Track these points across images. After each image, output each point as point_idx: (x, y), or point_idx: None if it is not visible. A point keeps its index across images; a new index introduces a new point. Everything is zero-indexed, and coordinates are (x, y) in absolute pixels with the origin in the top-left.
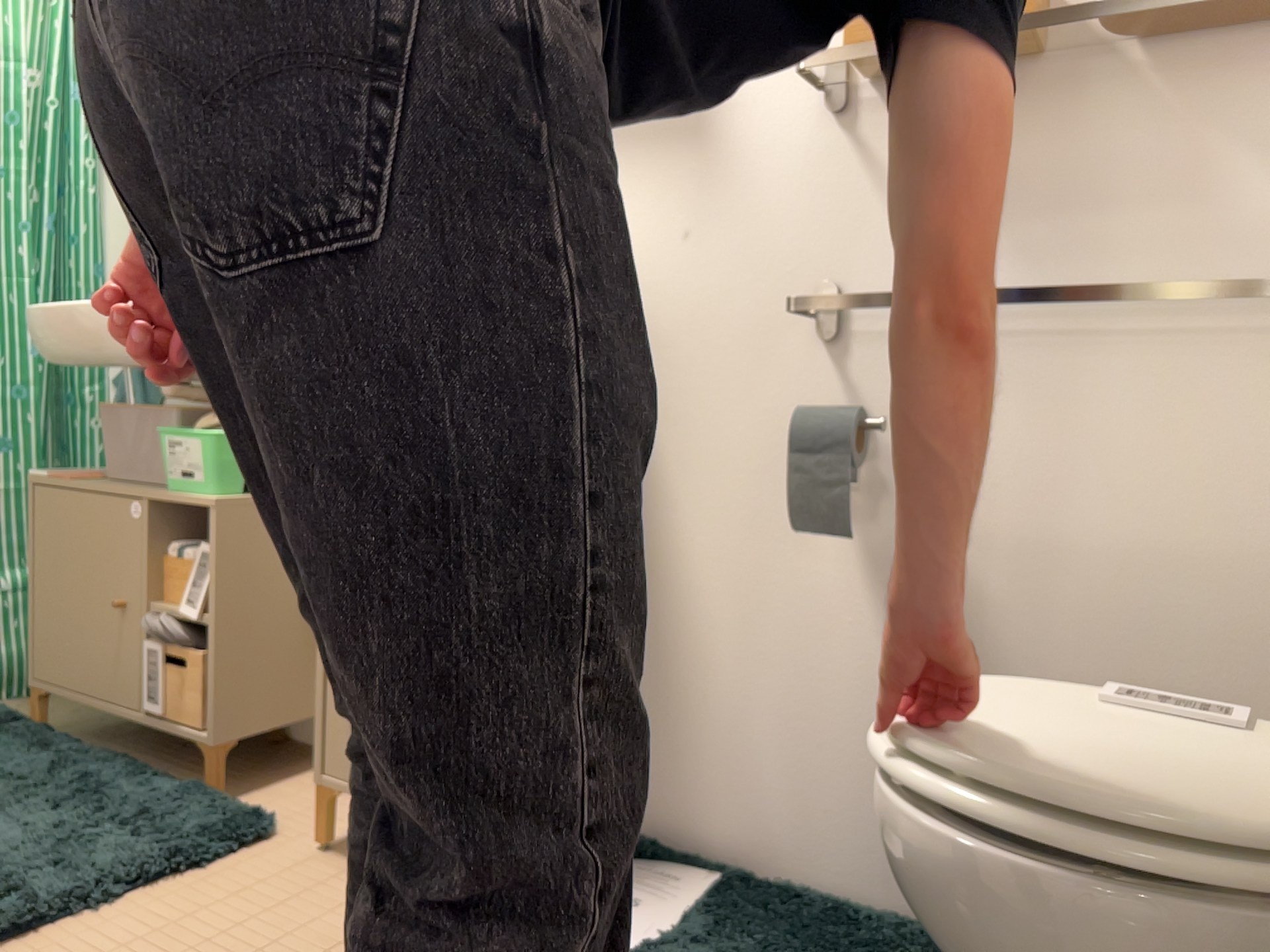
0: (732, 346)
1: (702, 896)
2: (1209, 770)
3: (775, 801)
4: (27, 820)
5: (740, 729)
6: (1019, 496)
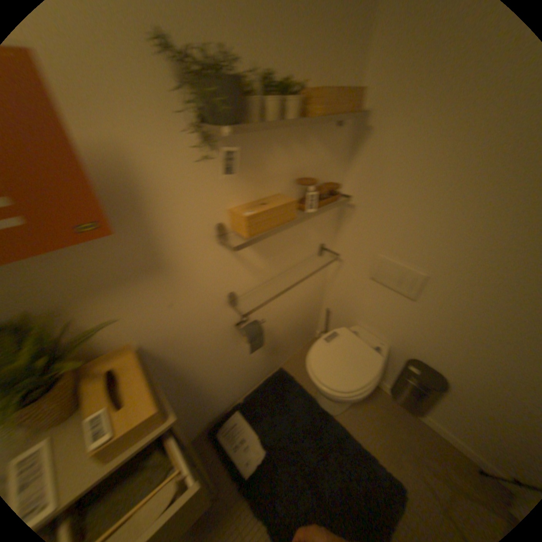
0: (203, 324)
1: (245, 421)
2: (358, 354)
3: (238, 389)
4: None
5: (227, 388)
6: (277, 308)
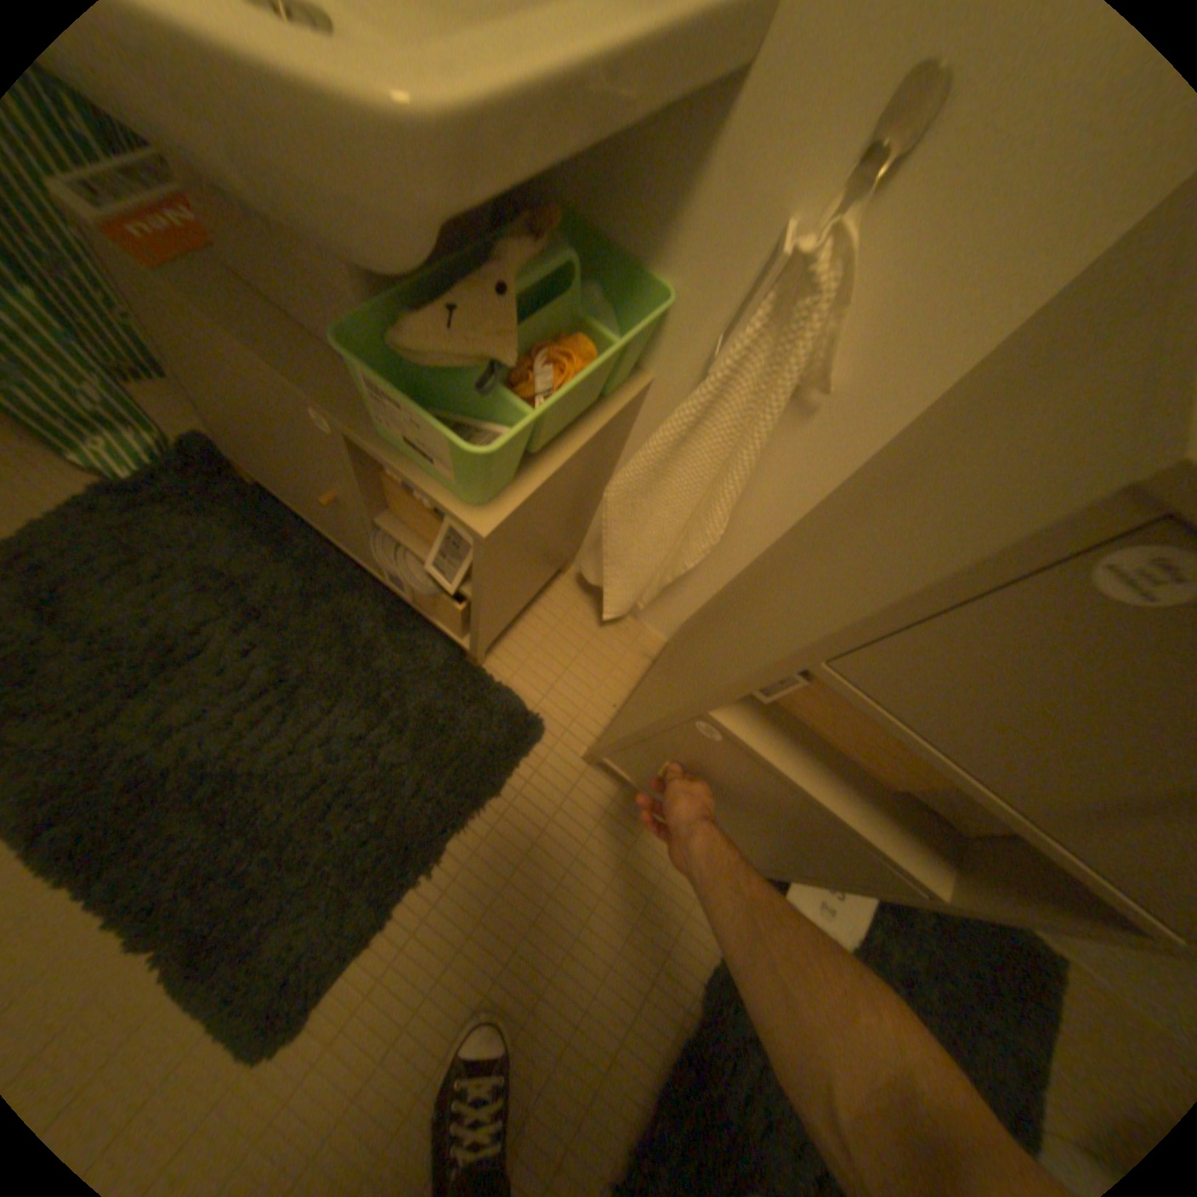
0: None
1: None
2: None
3: None
4: (322, 725)
5: None
6: None
